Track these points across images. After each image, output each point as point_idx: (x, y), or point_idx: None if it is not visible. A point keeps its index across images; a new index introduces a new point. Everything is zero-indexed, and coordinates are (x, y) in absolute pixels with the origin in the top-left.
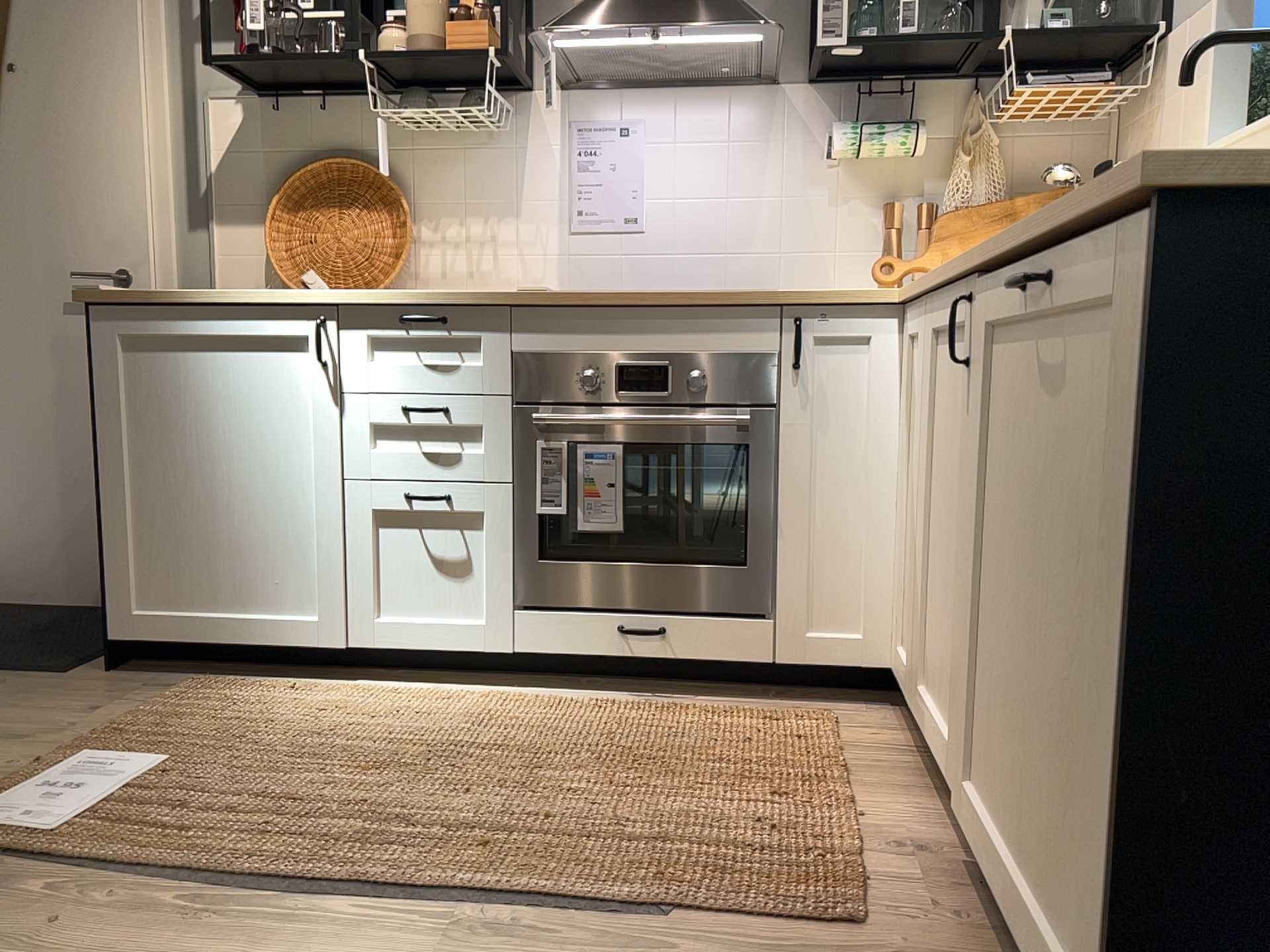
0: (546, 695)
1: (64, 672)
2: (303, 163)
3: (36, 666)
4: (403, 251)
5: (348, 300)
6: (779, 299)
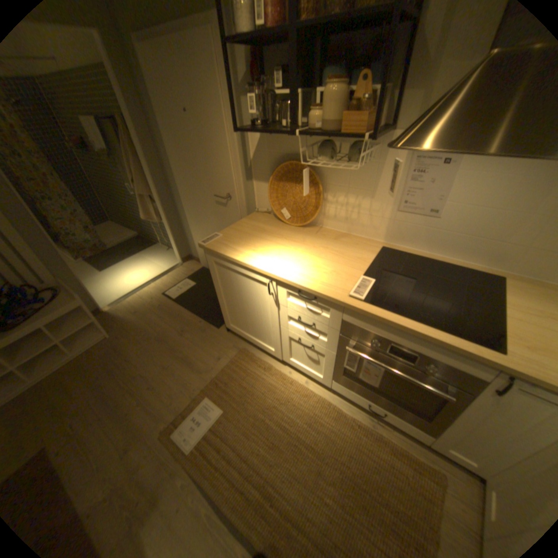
0: (340, 400)
1: (218, 327)
2: (282, 157)
3: (213, 321)
4: (318, 207)
5: (279, 278)
6: (502, 368)
